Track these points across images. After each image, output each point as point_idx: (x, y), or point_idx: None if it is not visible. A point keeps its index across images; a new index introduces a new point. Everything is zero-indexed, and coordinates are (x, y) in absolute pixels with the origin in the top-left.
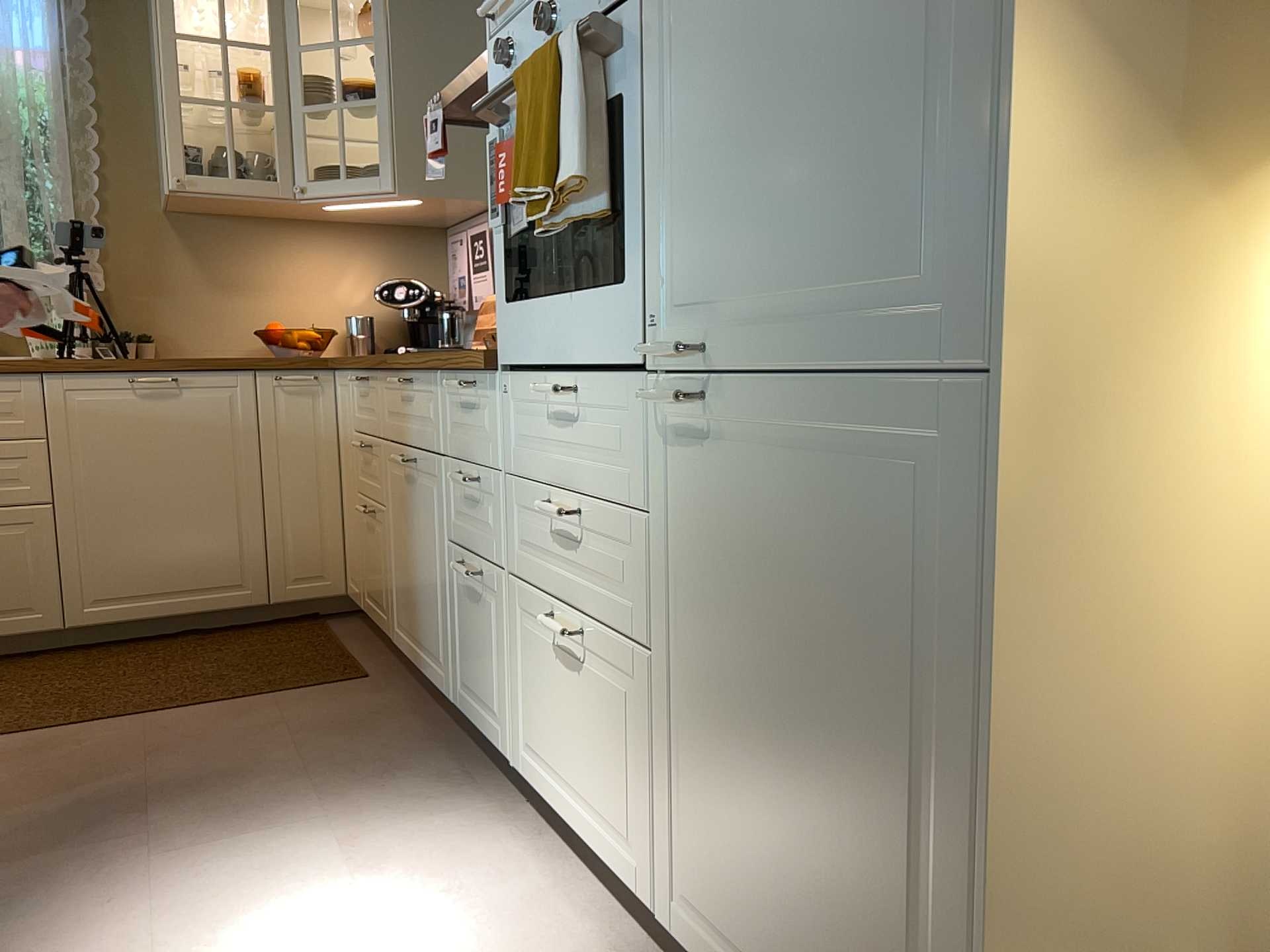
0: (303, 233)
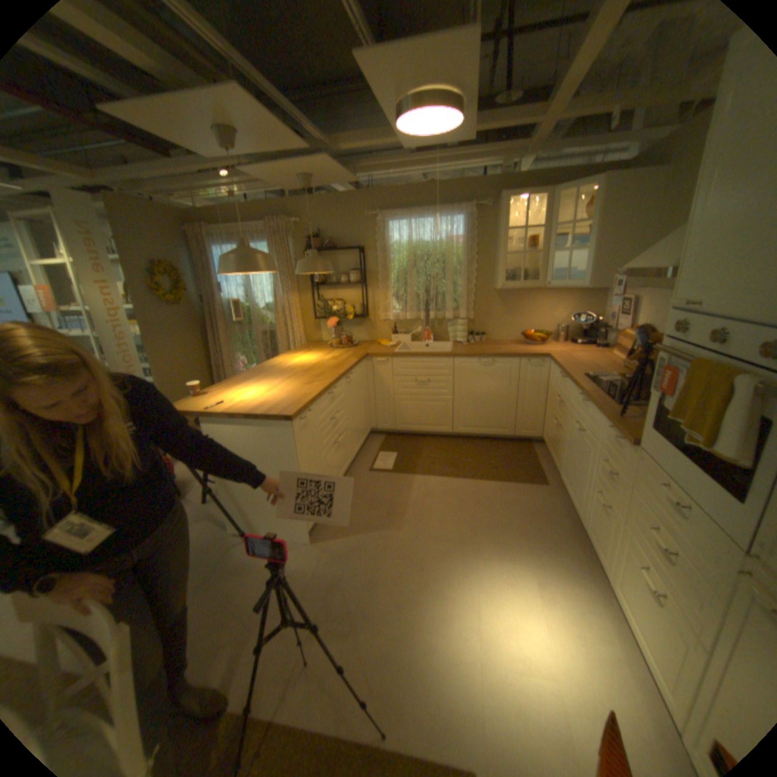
0: (544, 292)
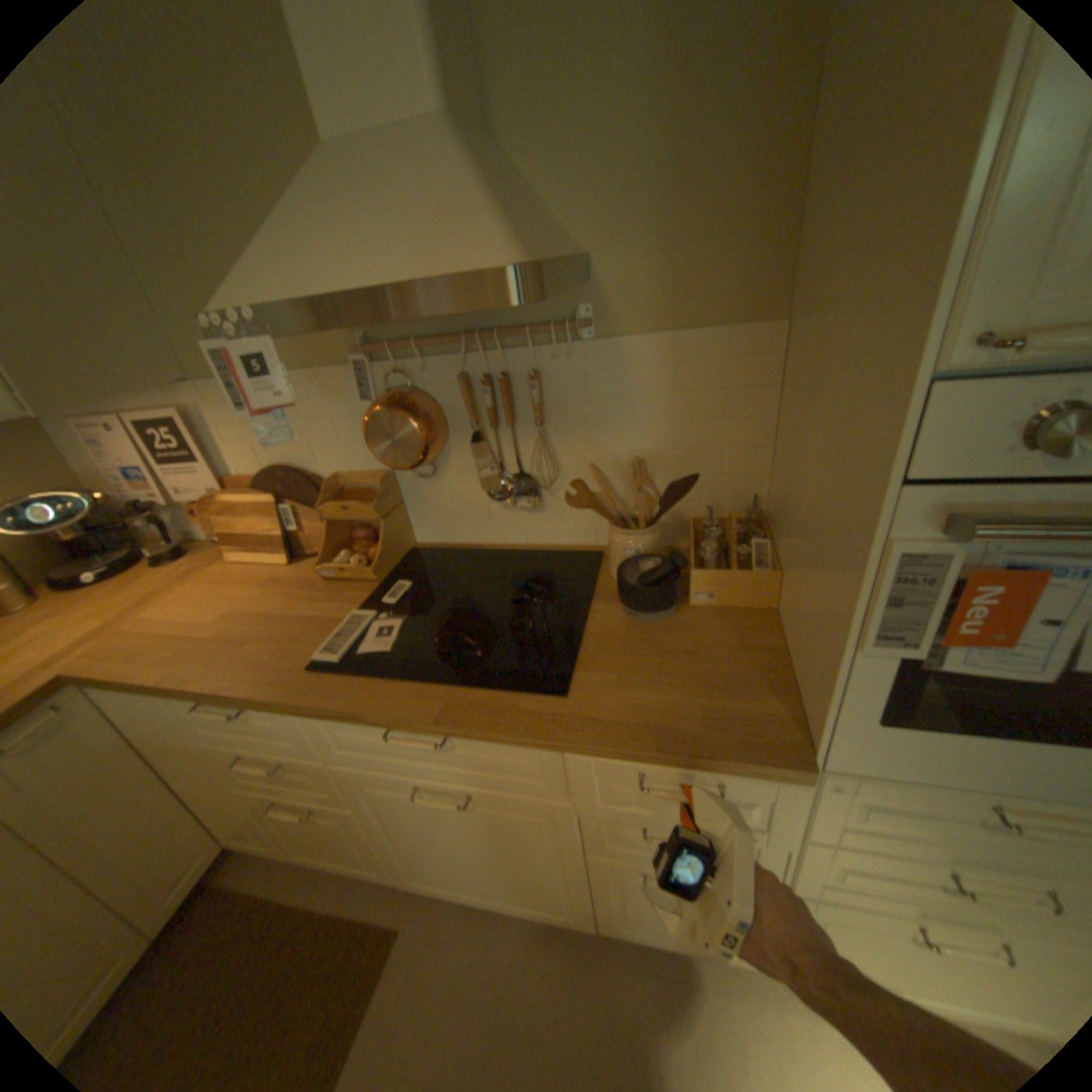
0: None
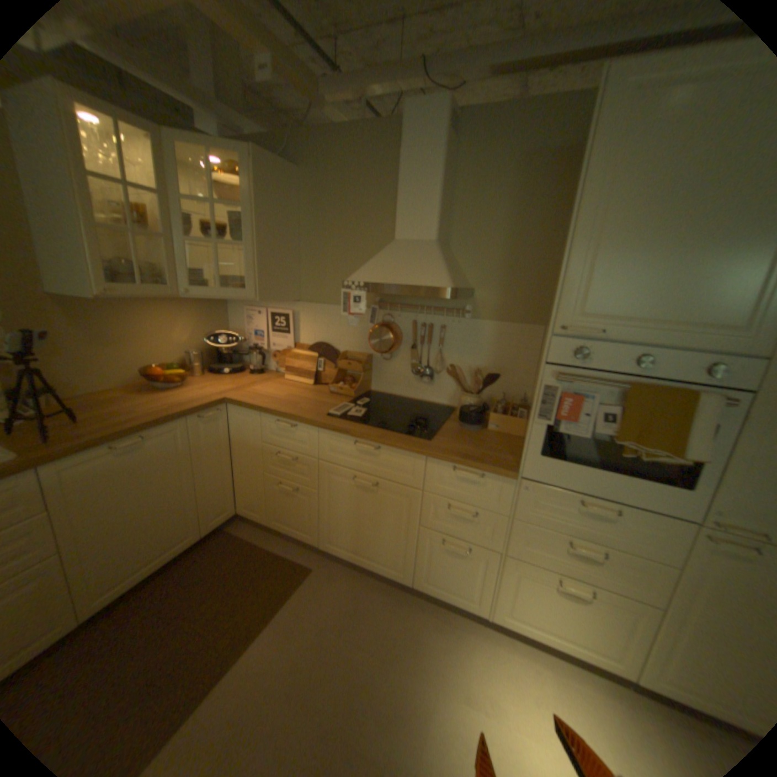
0: (150, 303)
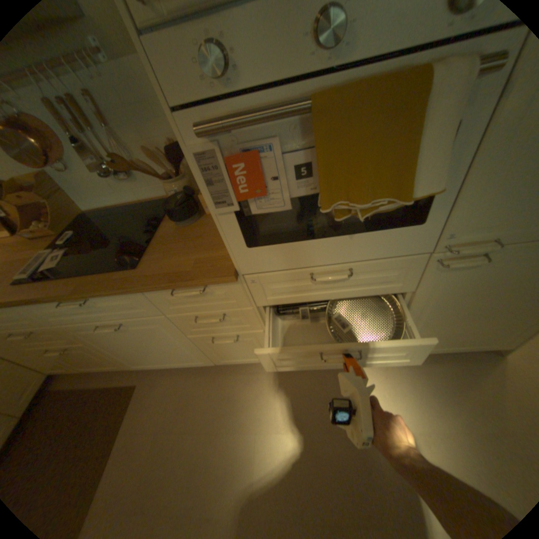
0: None
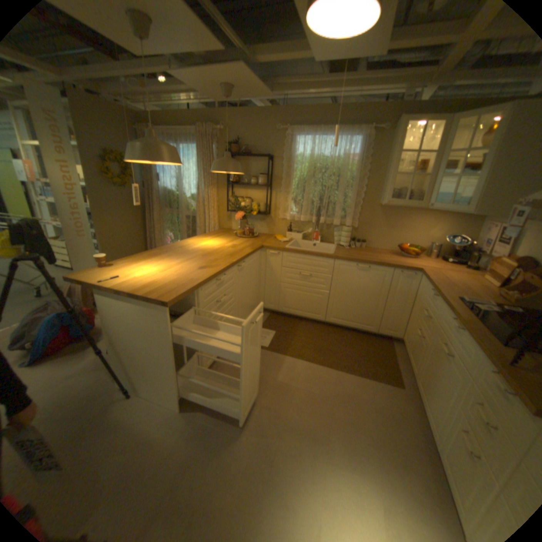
0: (425, 212)
